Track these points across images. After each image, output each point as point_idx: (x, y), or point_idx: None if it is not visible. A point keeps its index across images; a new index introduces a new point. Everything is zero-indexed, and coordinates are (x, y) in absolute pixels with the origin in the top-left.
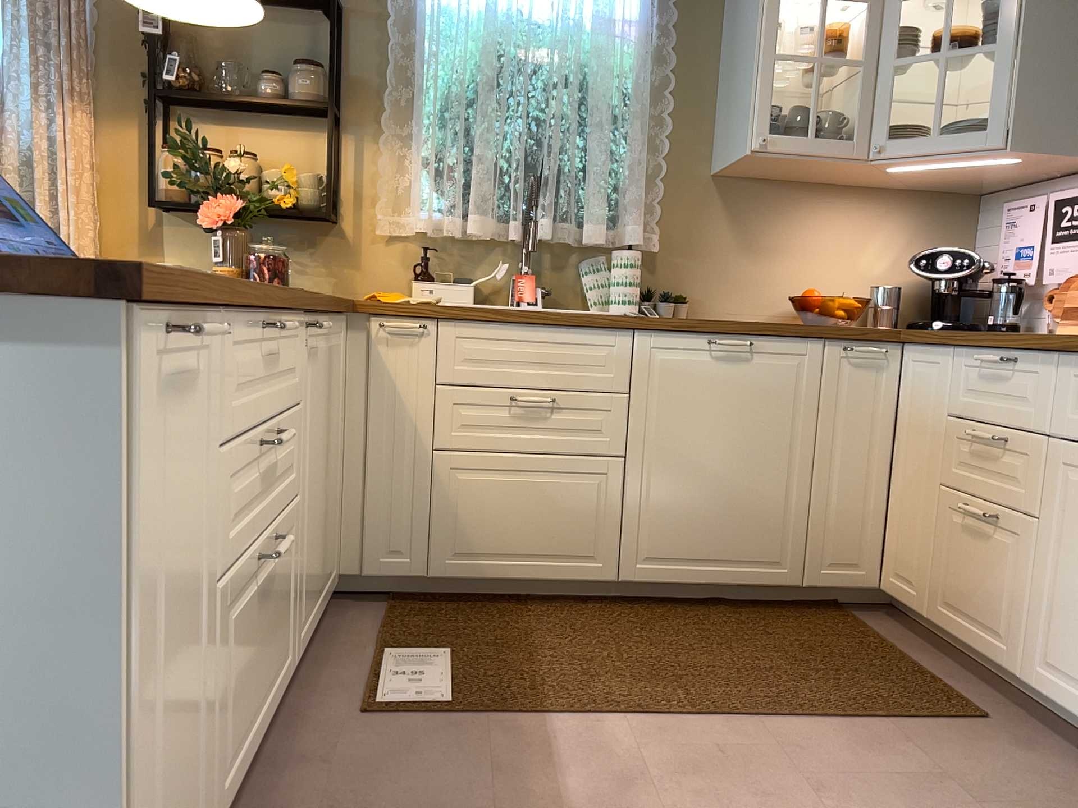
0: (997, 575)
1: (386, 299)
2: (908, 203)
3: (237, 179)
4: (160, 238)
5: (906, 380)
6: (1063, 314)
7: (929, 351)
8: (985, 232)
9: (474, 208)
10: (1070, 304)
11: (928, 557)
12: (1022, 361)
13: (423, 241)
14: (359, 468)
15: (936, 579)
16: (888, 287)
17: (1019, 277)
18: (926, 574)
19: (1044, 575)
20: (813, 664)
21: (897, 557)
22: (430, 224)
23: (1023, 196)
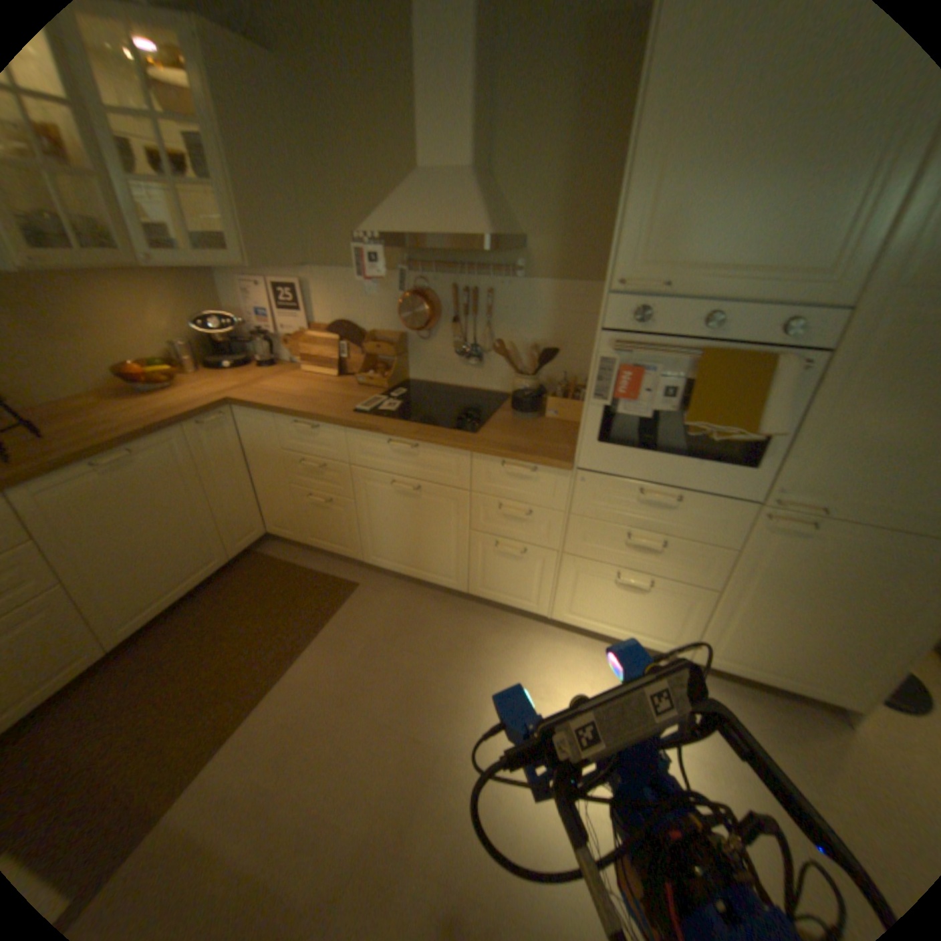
0: (337, 523)
1: None
2: (160, 273)
3: None
4: None
5: (238, 427)
6: (299, 358)
7: (251, 413)
8: (220, 289)
9: None
10: (301, 352)
11: (291, 517)
12: (320, 426)
13: None
14: None
15: (301, 527)
16: (172, 339)
17: (260, 328)
18: (293, 525)
19: (362, 522)
20: (270, 611)
21: (270, 518)
22: None
23: (240, 270)
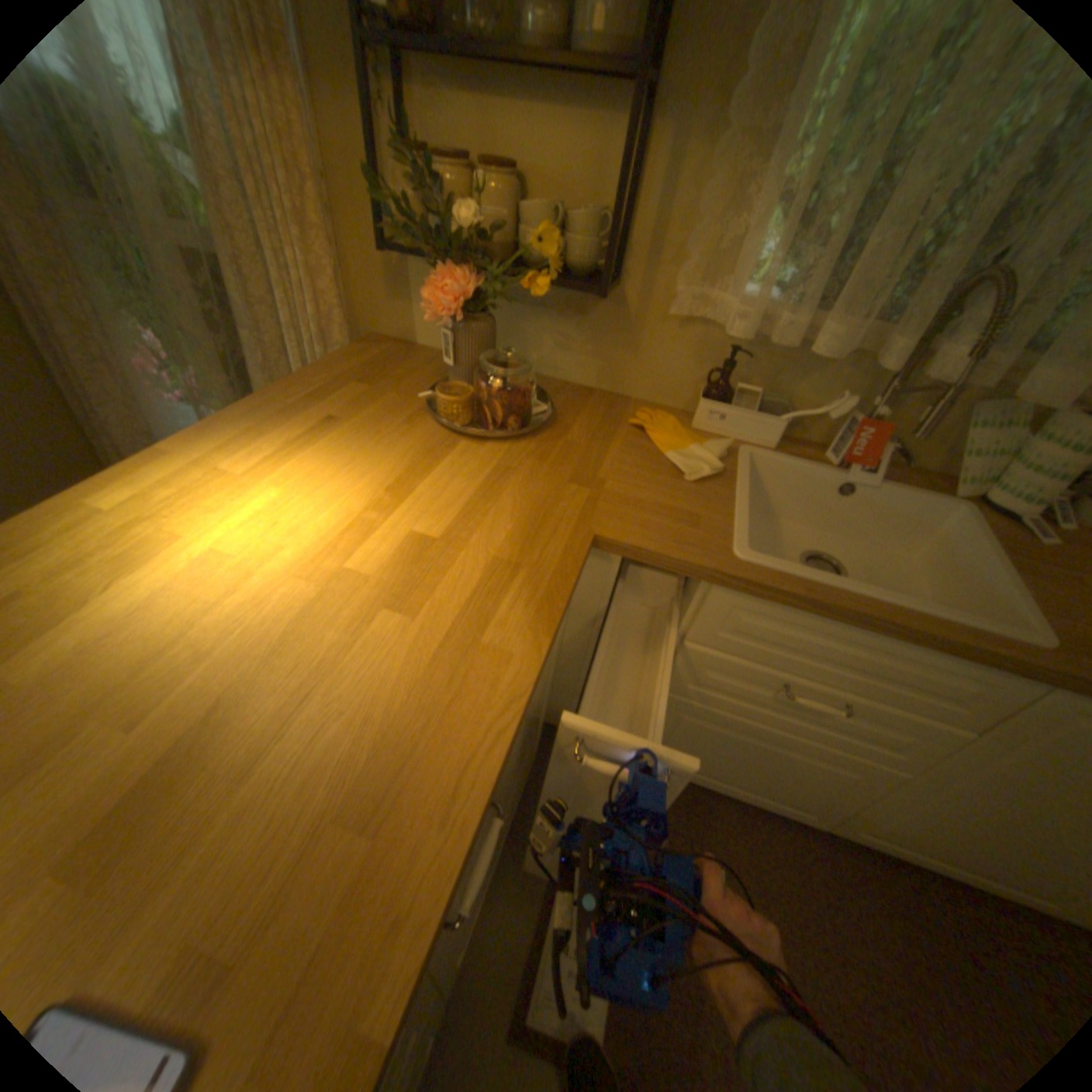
0: None
1: (658, 440)
2: None
3: (474, 231)
4: (404, 278)
5: None
6: None
7: None
8: None
9: (842, 307)
10: None
11: None
12: None
13: (735, 330)
14: (577, 671)
15: None
16: None
17: None
18: None
19: None
20: None
21: None
22: (756, 311)
23: None
